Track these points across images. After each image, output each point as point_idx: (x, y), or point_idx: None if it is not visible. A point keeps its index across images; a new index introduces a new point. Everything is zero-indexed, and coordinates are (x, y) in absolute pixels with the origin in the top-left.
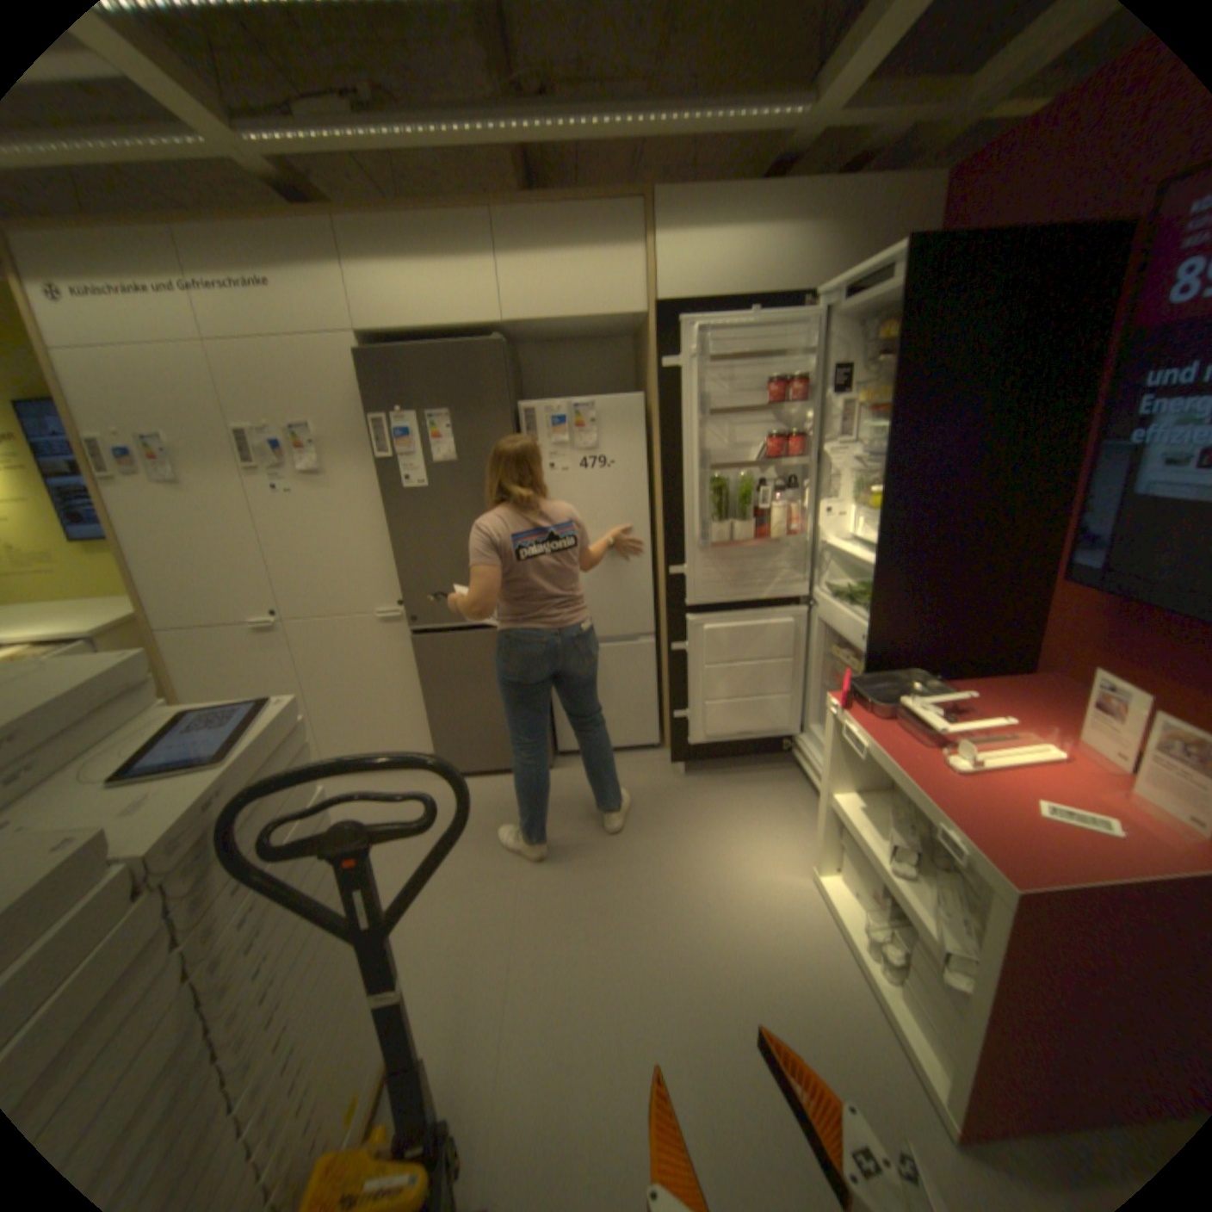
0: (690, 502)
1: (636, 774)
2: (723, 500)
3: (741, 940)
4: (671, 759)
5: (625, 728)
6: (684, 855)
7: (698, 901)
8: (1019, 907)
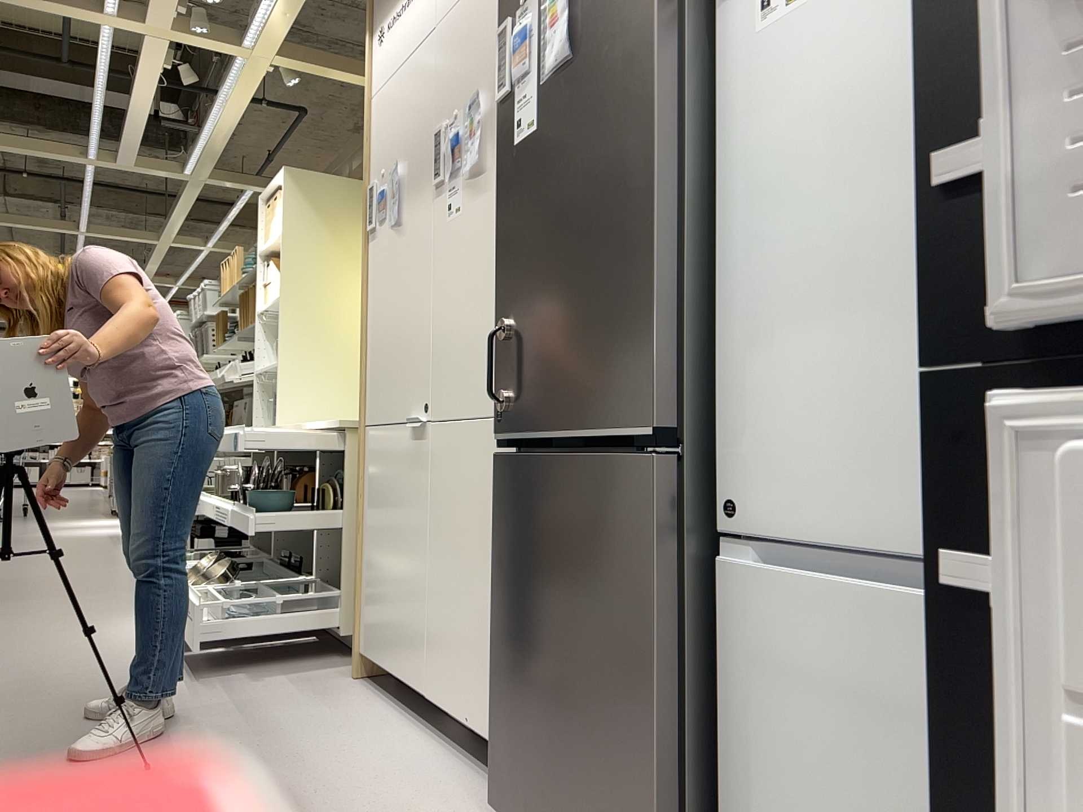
0: None
1: None
2: None
3: None
4: None
5: None
6: None
7: None
8: None
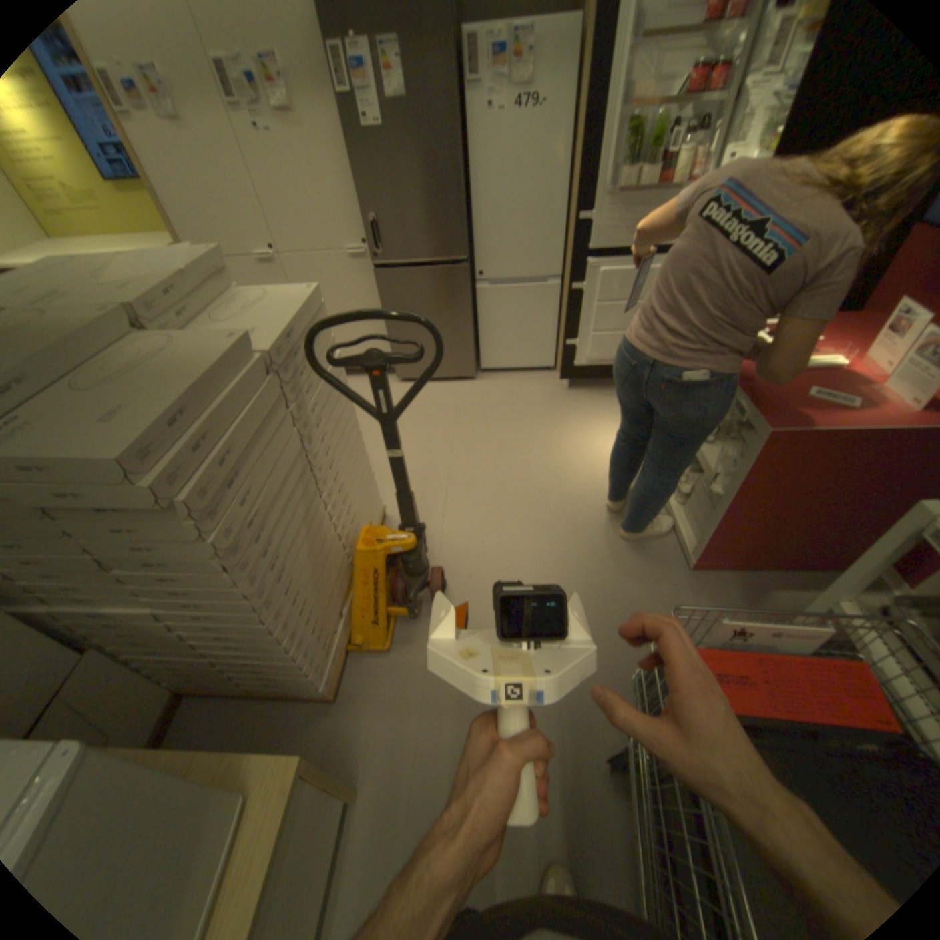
0: (607, 145)
1: (534, 386)
2: (637, 143)
3: (590, 479)
4: (560, 377)
5: (529, 354)
6: (561, 435)
7: (566, 459)
8: (770, 443)
